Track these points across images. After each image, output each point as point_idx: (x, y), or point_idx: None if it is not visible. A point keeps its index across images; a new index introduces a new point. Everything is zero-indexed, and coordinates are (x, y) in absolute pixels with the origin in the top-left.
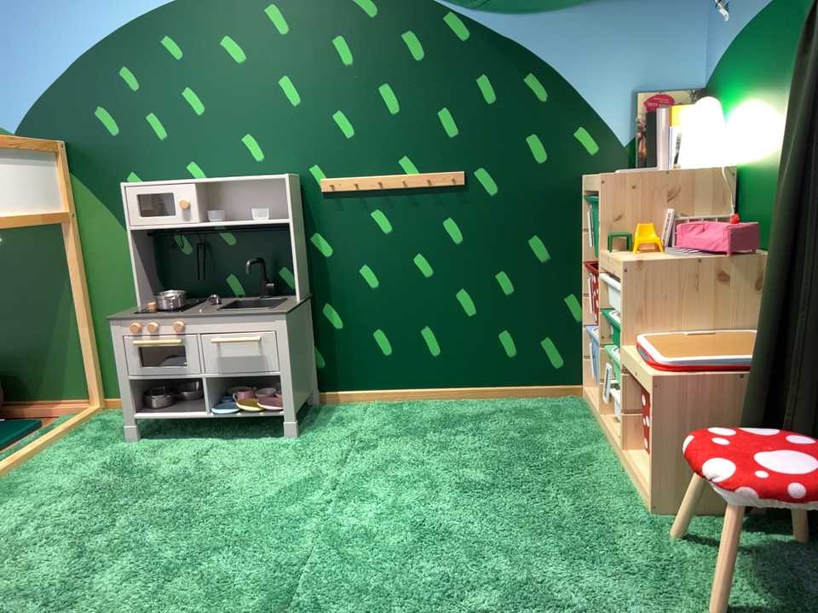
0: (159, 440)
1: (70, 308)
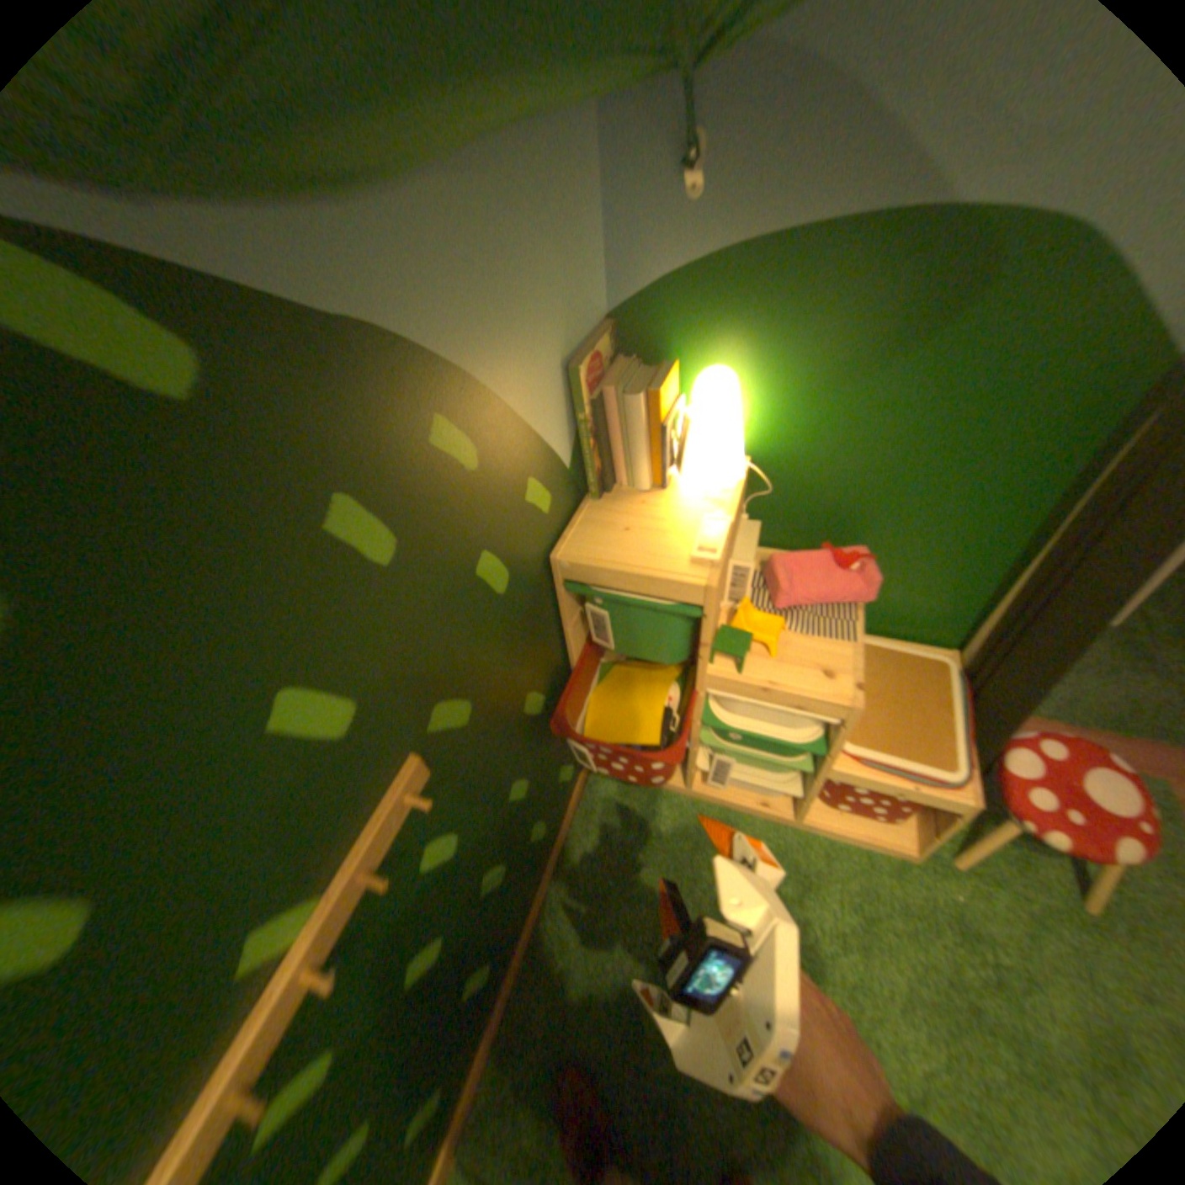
0: None
1: None
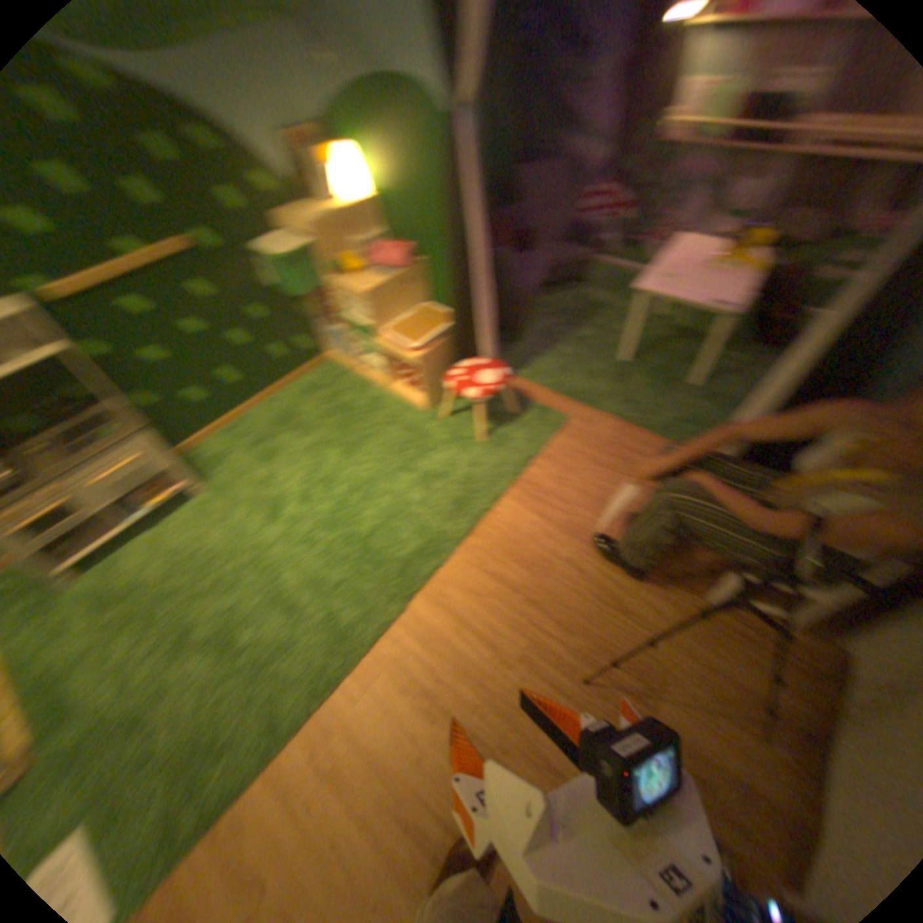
0: (89, 571)
1: None
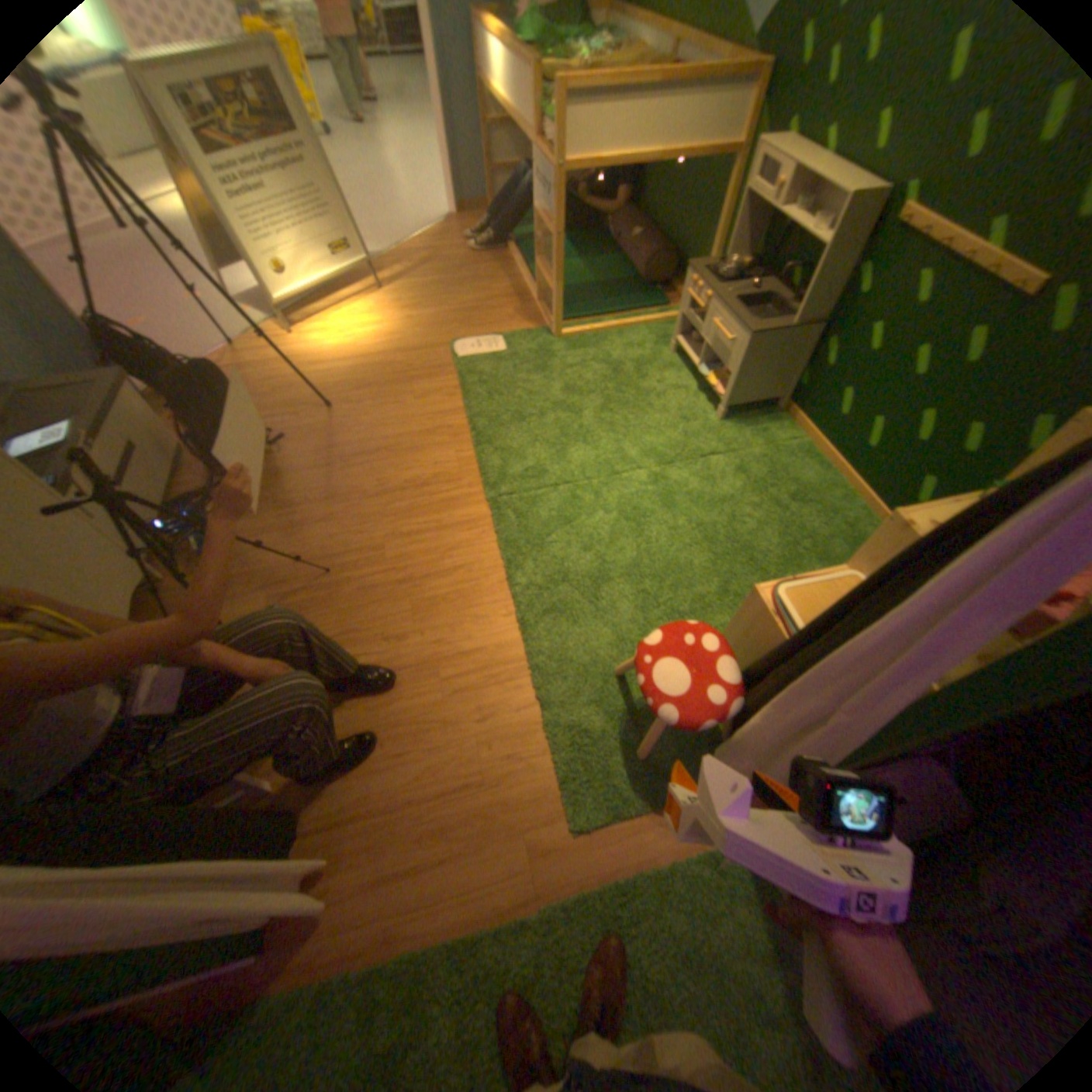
0: (678, 363)
1: (718, 230)
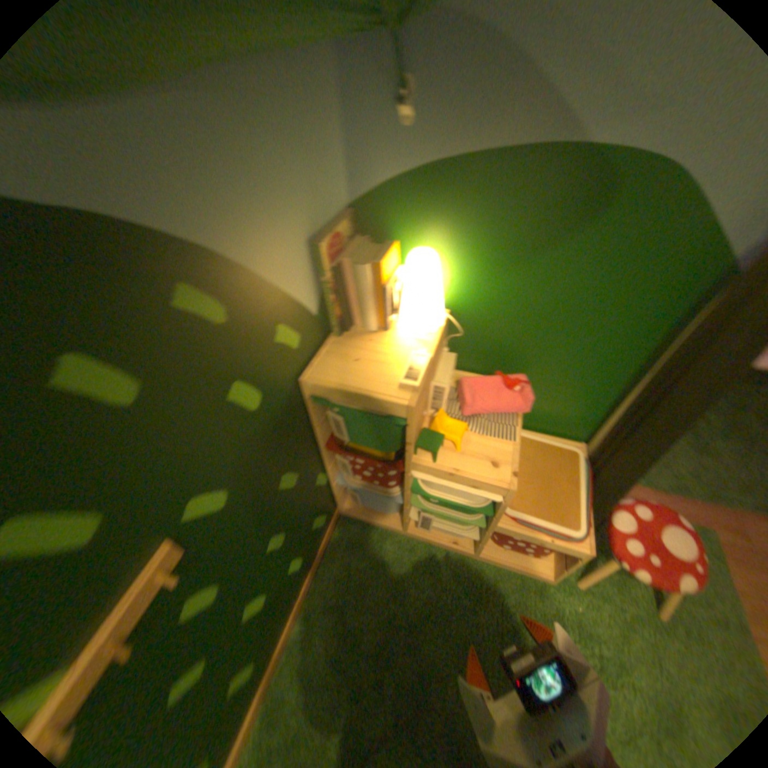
0: None
1: None
